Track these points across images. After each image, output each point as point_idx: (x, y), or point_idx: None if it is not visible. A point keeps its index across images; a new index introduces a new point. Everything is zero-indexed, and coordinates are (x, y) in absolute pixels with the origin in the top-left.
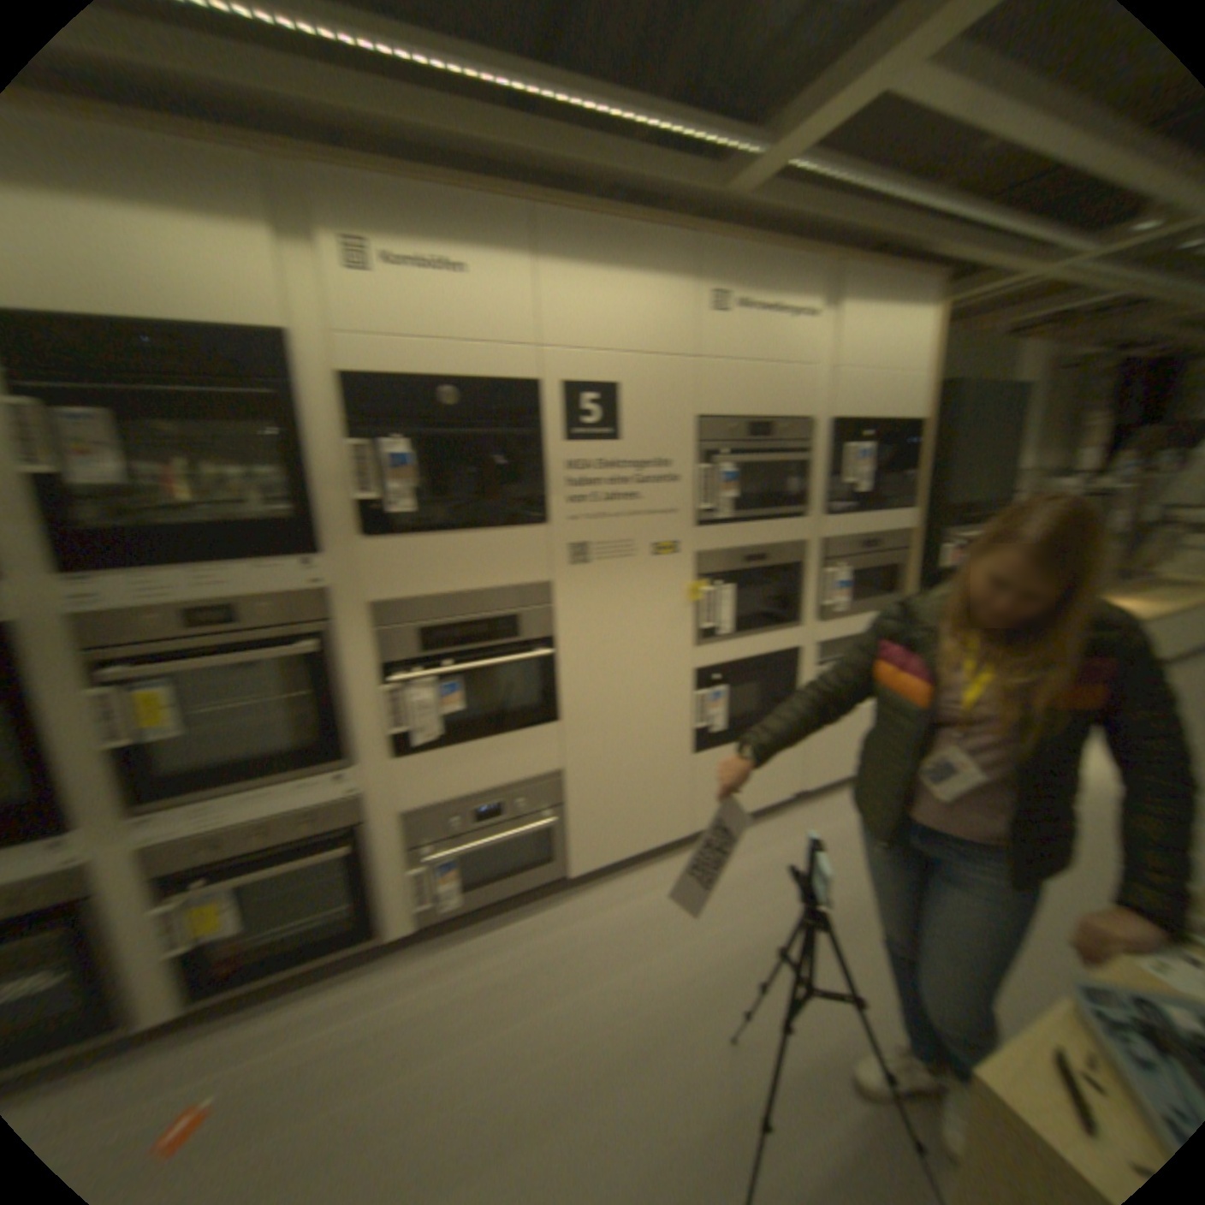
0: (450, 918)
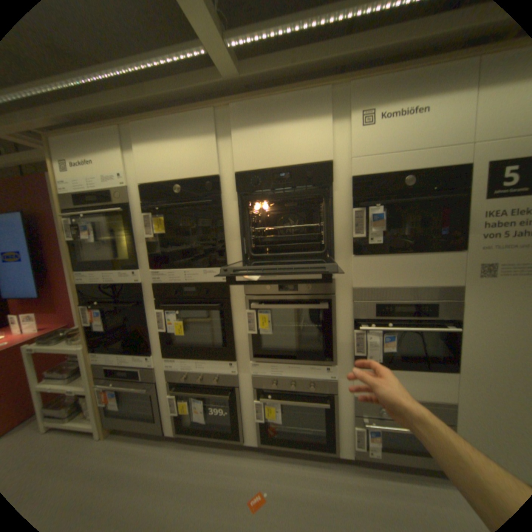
0: (377, 461)
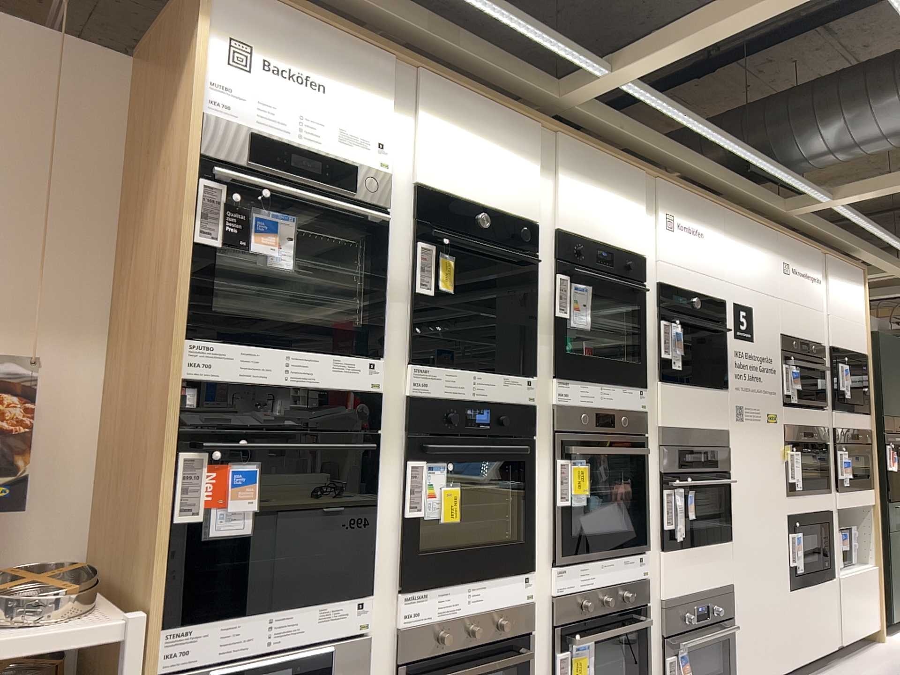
0: None
